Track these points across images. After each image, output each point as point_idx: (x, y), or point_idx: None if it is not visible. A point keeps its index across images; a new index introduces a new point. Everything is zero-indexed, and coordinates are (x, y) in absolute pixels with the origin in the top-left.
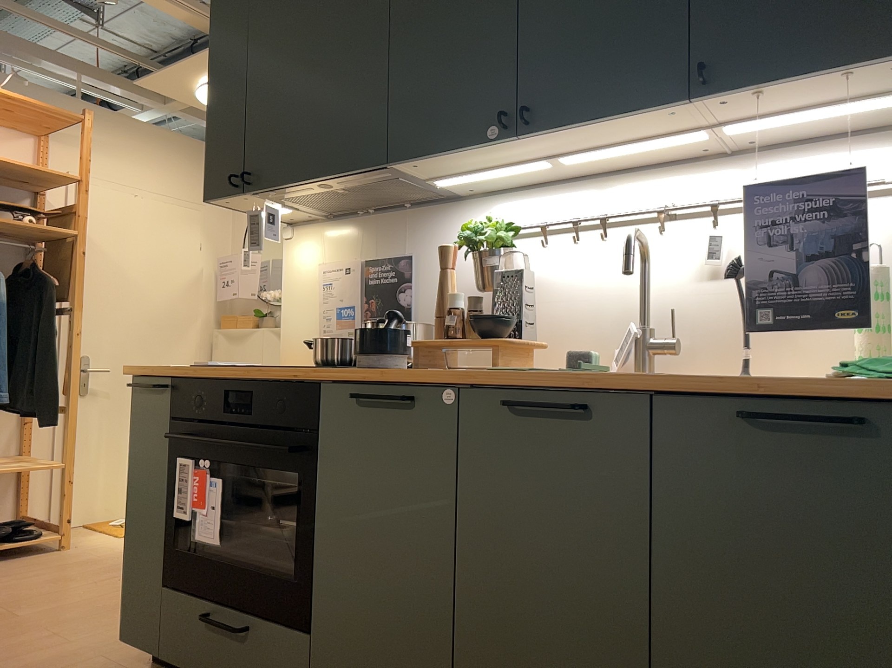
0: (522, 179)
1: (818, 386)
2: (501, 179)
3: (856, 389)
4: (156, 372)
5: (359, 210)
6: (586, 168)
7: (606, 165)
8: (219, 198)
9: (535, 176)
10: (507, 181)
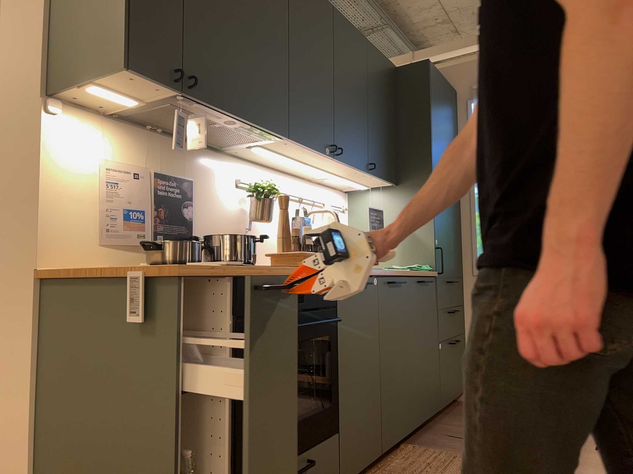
0: (261, 158)
1: (422, 273)
2: (259, 155)
3: (426, 274)
4: (224, 272)
5: (151, 126)
6: (282, 166)
7: (289, 168)
8: (142, 75)
9: (266, 160)
10: (255, 156)
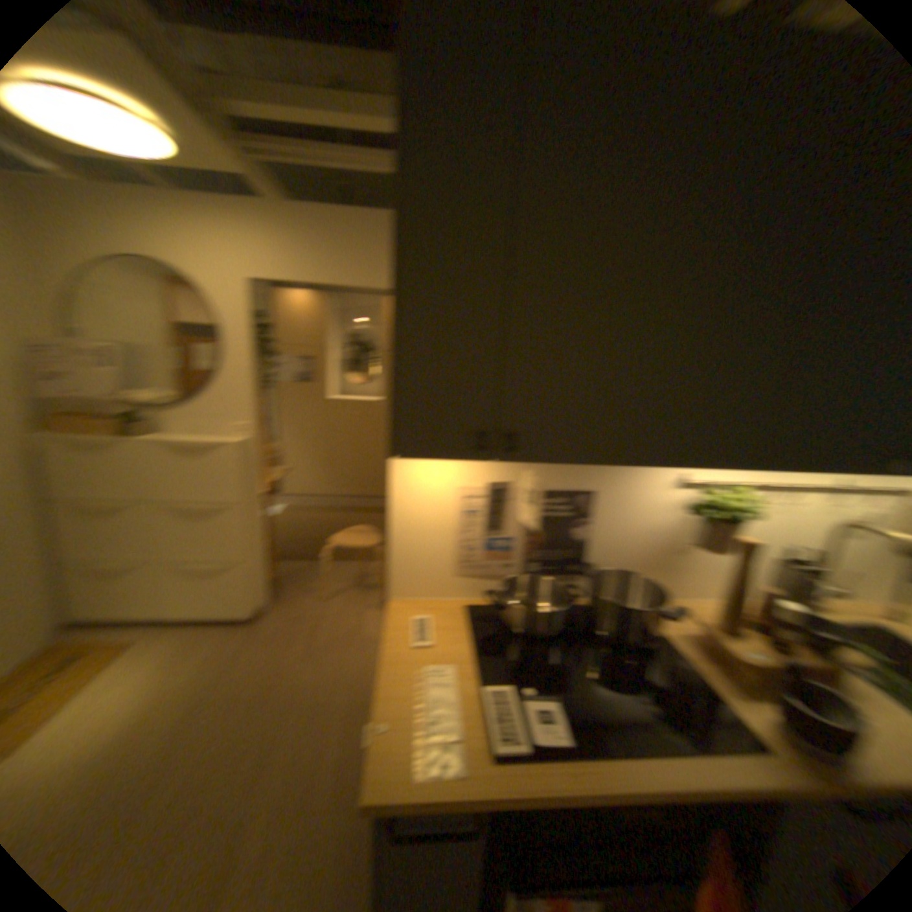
0: None
1: None
2: None
3: None
4: (464, 806)
5: None
6: None
7: None
8: (427, 452)
9: None
10: None
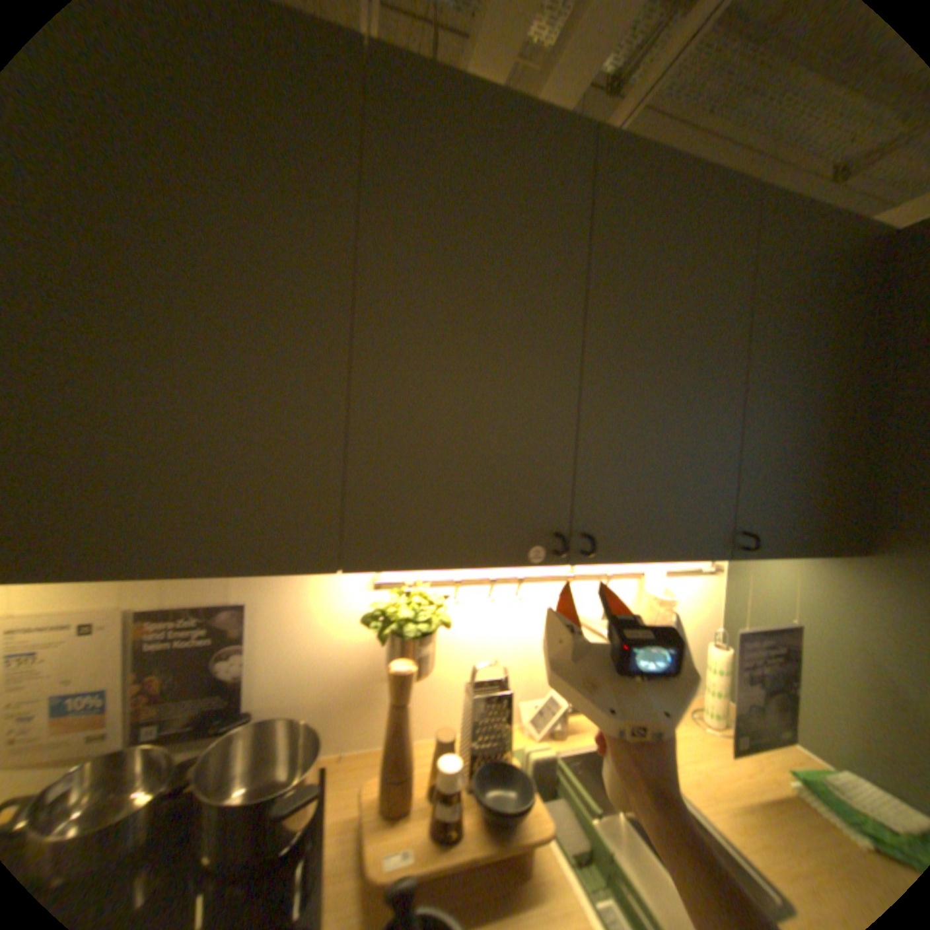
0: None
1: None
2: None
3: None
4: None
5: None
6: None
7: None
8: None
9: None
10: None
